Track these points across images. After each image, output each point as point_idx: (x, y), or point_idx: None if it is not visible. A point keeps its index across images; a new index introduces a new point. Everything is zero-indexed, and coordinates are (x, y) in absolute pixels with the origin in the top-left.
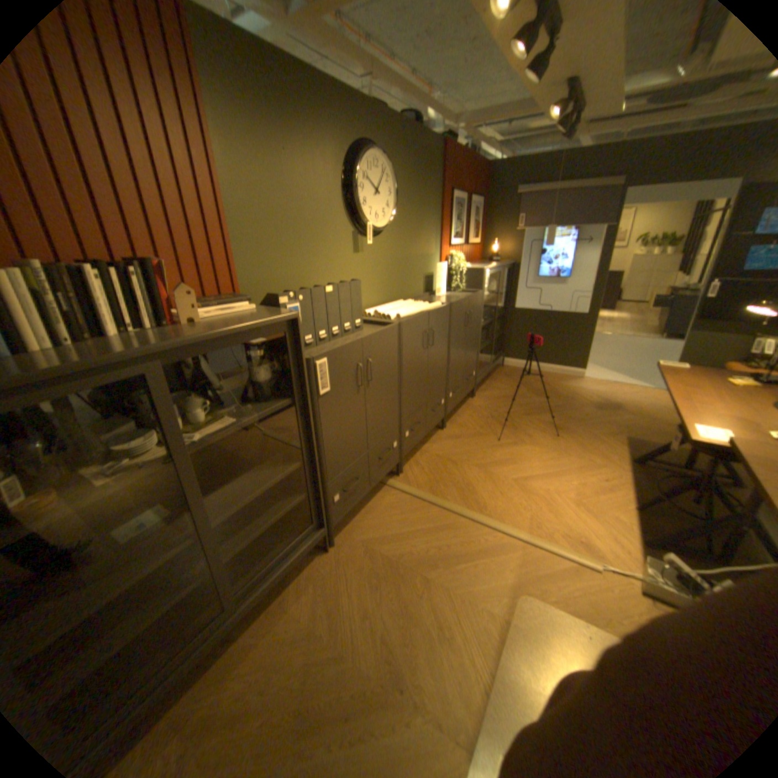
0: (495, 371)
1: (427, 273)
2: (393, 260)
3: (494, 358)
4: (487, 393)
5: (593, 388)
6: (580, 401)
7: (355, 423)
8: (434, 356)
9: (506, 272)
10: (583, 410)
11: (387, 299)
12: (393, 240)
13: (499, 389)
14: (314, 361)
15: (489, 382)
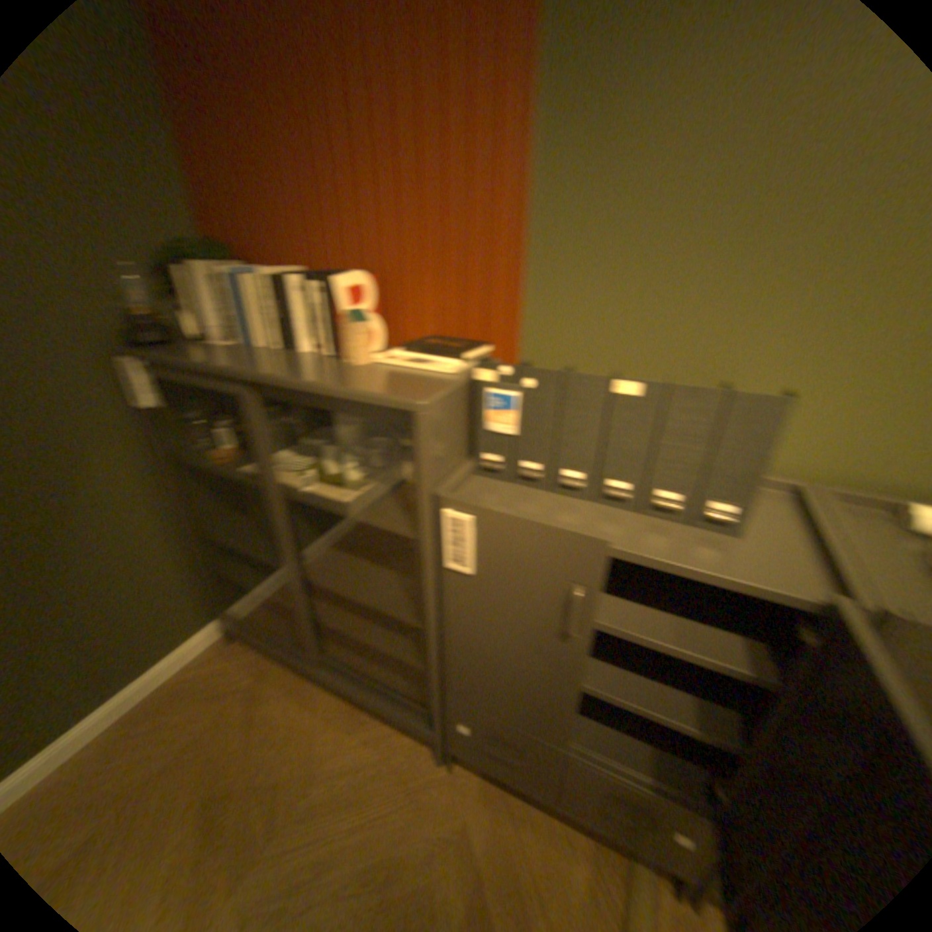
0: None
1: None
2: None
3: None
4: None
5: None
6: None
7: (535, 676)
8: None
9: None
10: None
11: None
12: None
13: None
14: (442, 504)
15: None
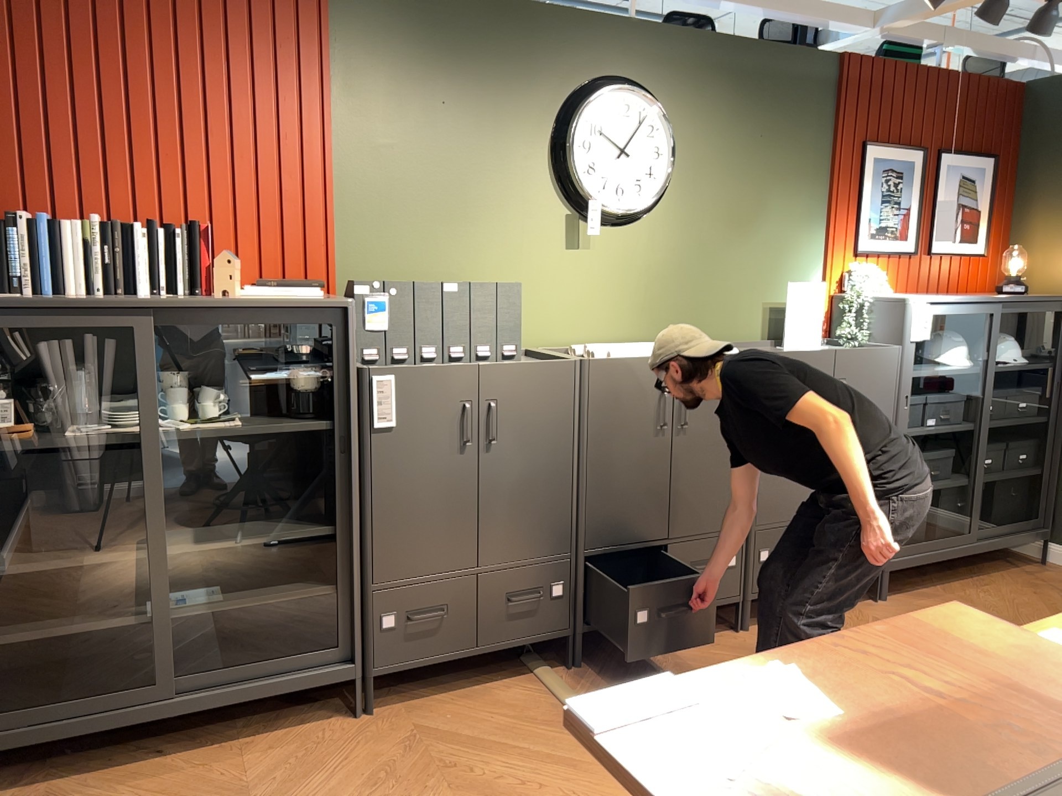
0: (1010, 567)
1: (777, 300)
2: (670, 266)
3: (992, 529)
4: (930, 600)
5: None
6: None
7: (446, 502)
8: (697, 448)
9: (1055, 323)
10: None
11: (647, 335)
12: (671, 231)
13: (976, 602)
14: (369, 374)
15: (963, 584)
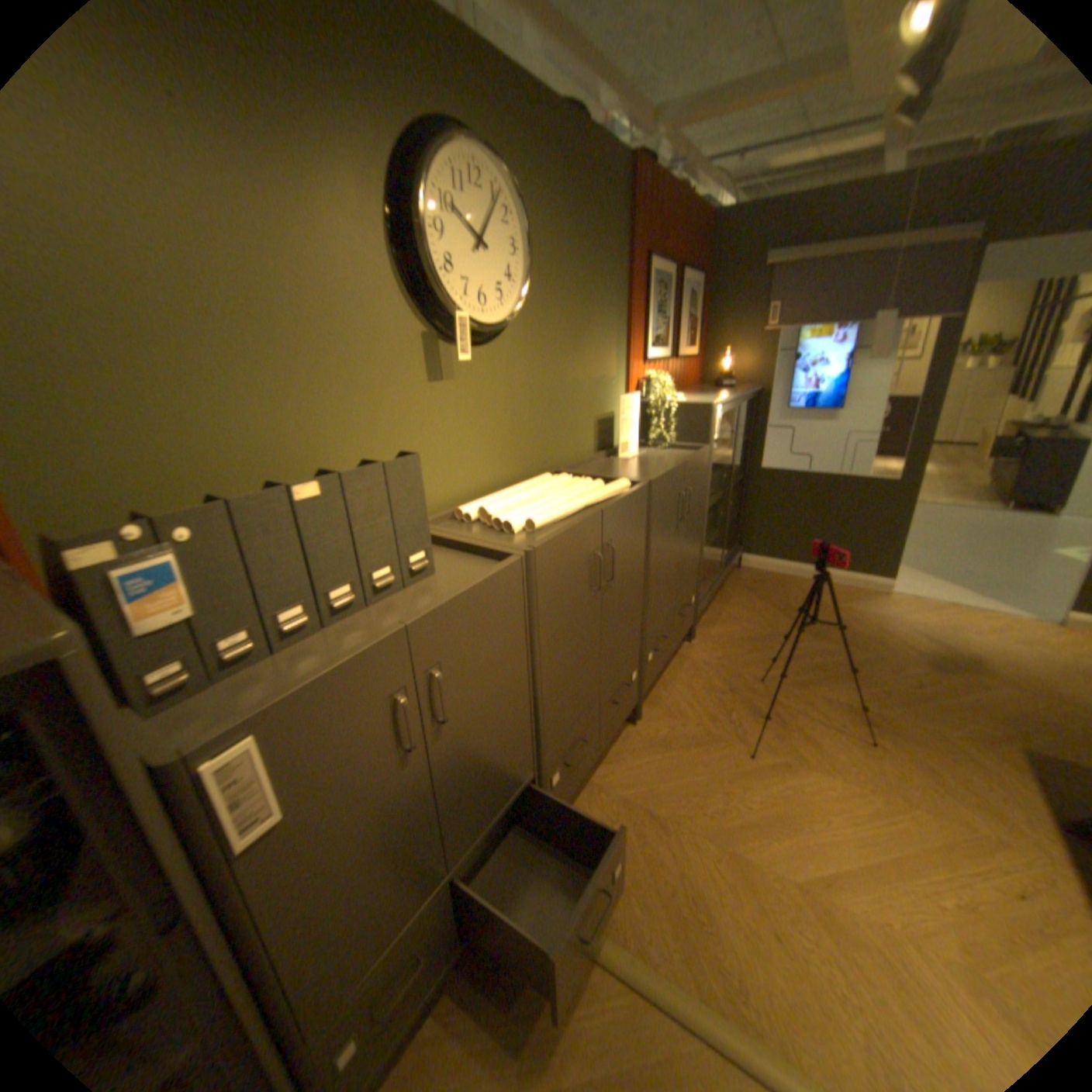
0: (726, 577)
1: (601, 412)
2: (528, 391)
3: (726, 559)
4: (716, 628)
5: (917, 619)
6: (897, 648)
7: (397, 842)
8: (616, 597)
9: (746, 404)
10: (909, 672)
11: (516, 472)
12: (526, 349)
13: (739, 618)
14: (189, 766)
15: (718, 603)
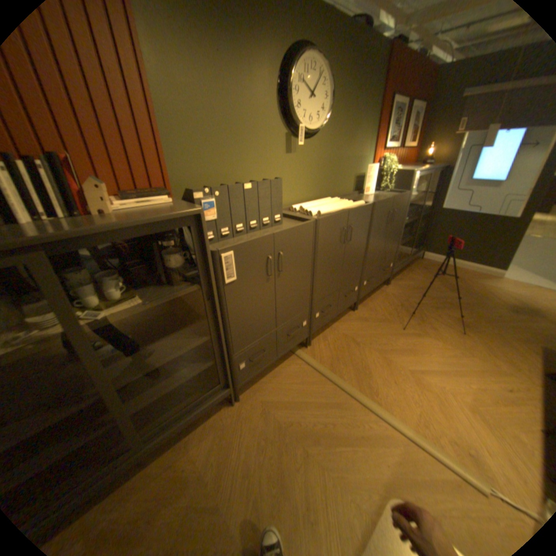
0: (414, 262)
1: (359, 173)
2: (325, 160)
3: (414, 252)
4: (402, 281)
5: (512, 290)
6: (495, 301)
7: (263, 305)
8: (351, 249)
9: (439, 174)
10: (497, 310)
11: (316, 195)
12: (326, 141)
13: (415, 279)
14: (220, 253)
15: (406, 272)
